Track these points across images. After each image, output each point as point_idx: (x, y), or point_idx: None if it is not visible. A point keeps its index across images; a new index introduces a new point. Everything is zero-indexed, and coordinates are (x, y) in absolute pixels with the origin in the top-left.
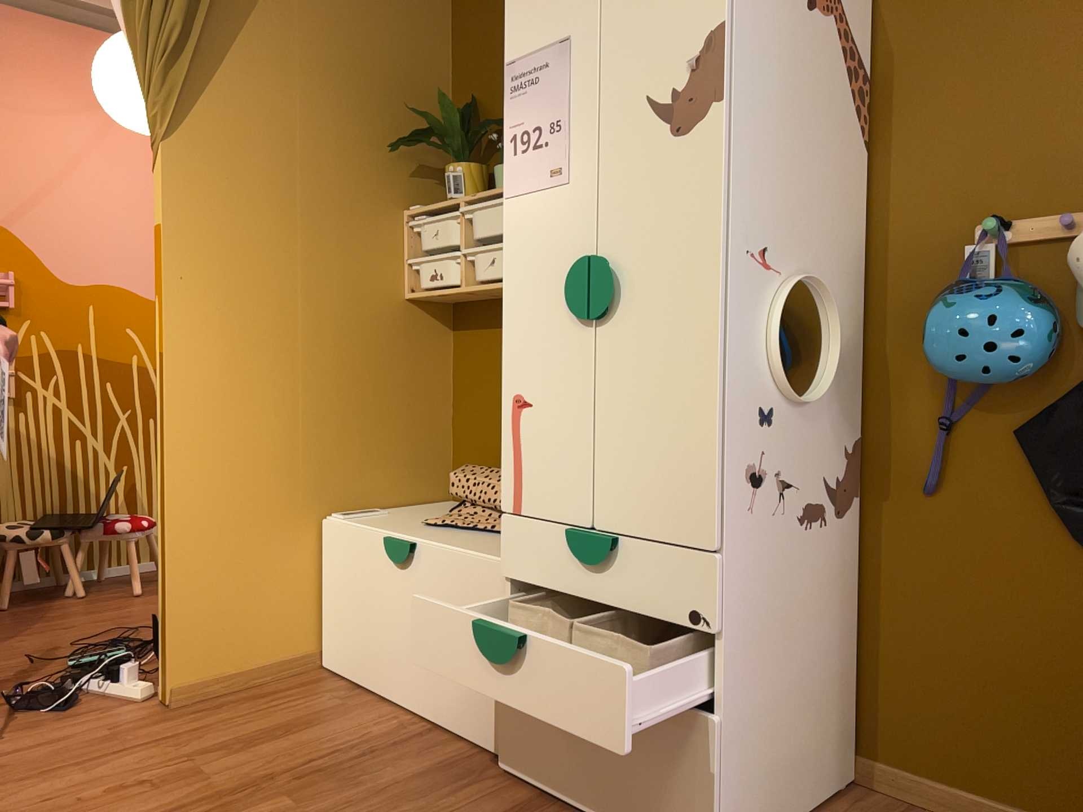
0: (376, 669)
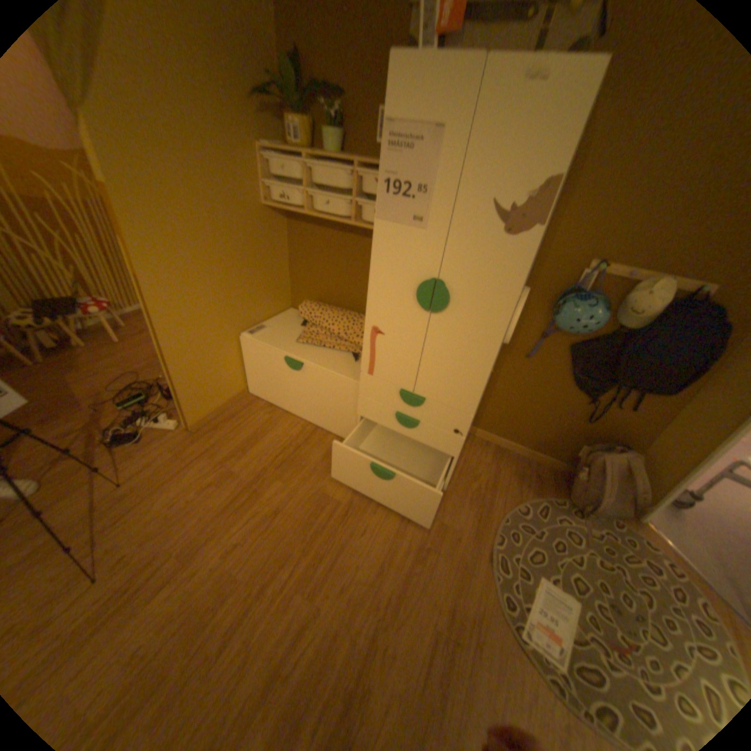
0: (282, 402)
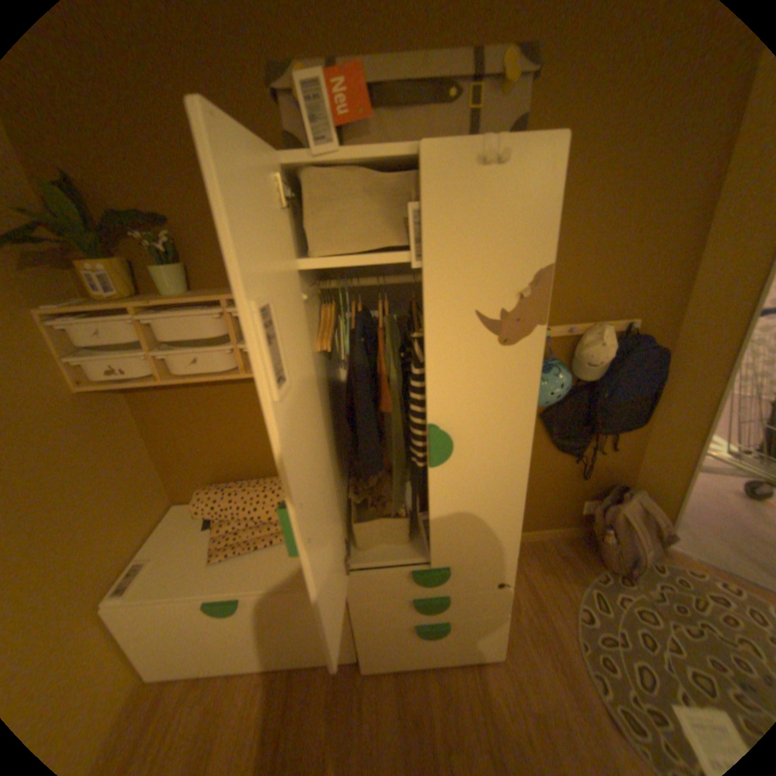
0: (216, 665)
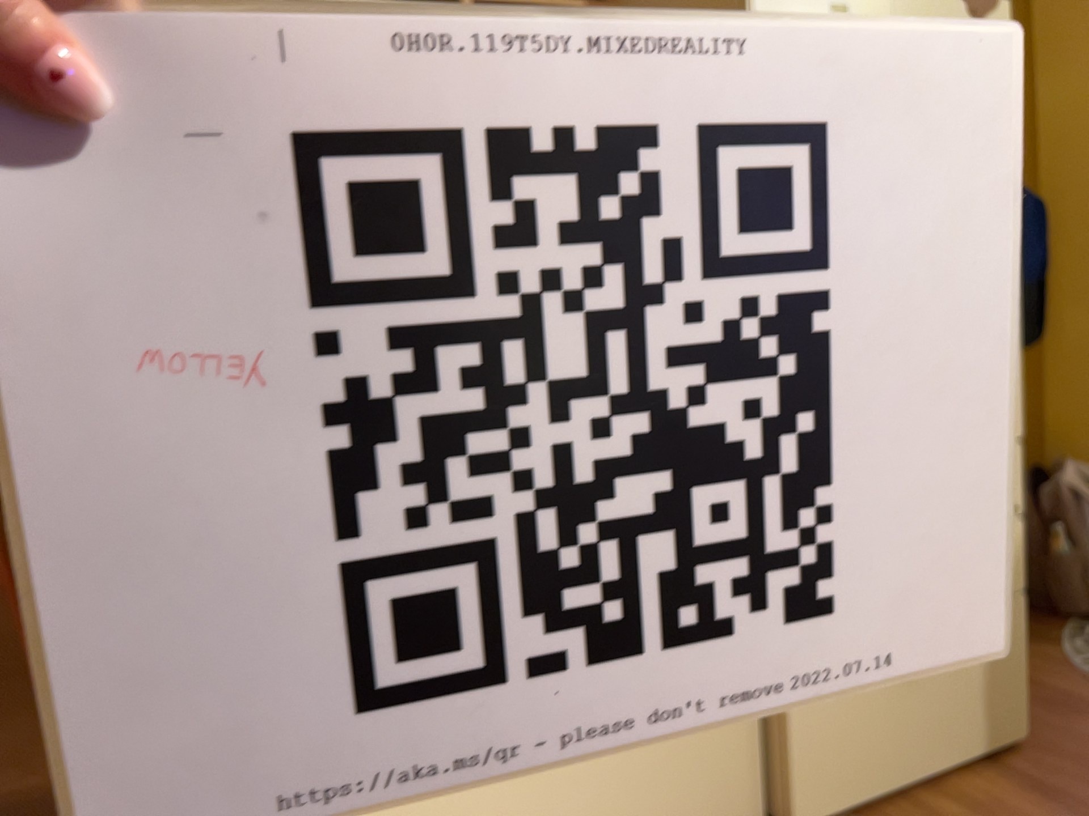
0: None
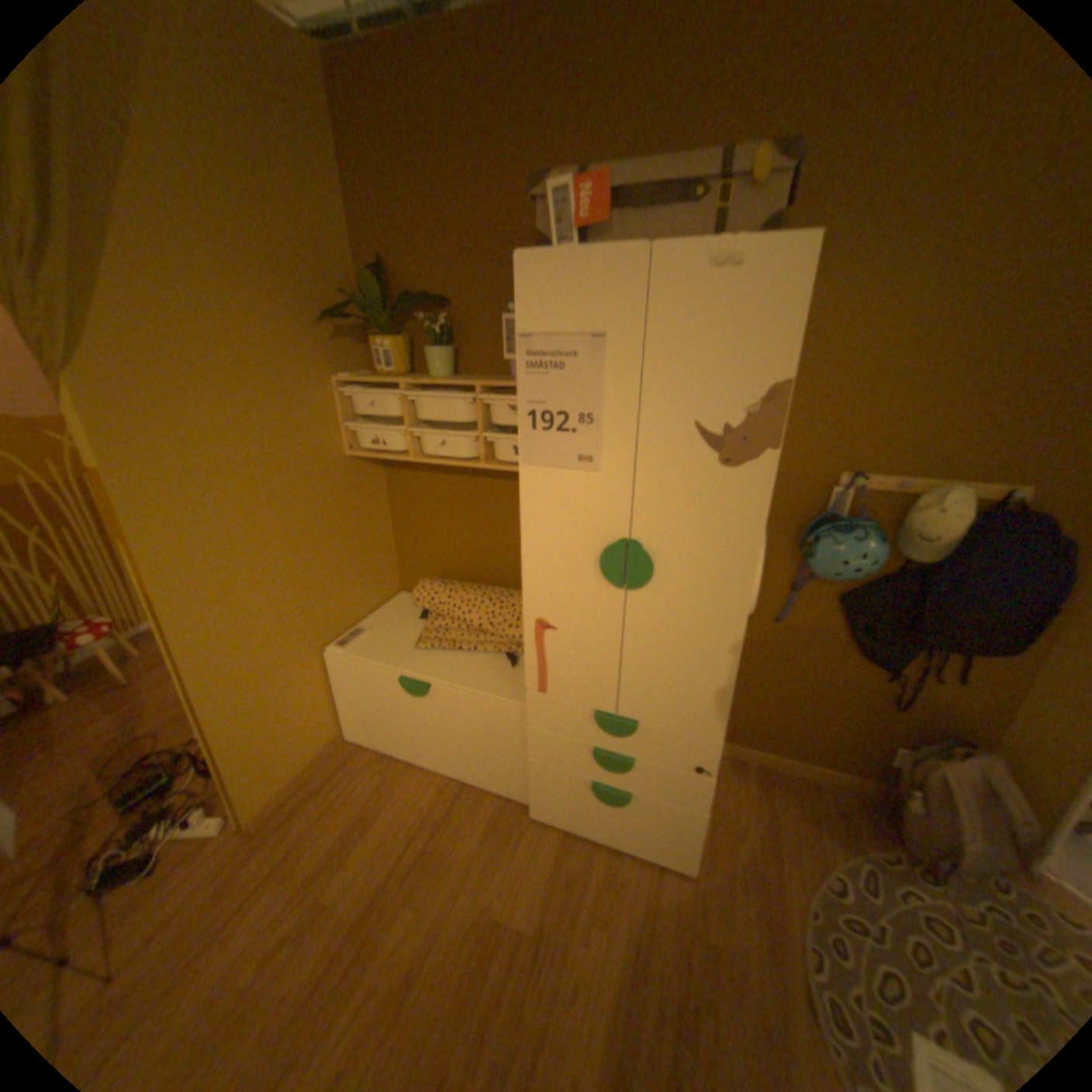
0: (401, 748)
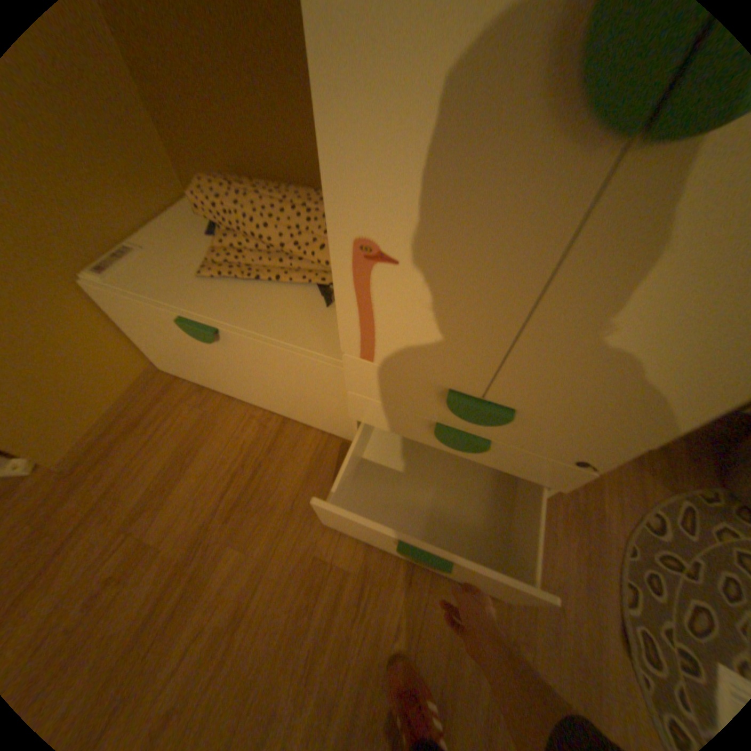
0: (216, 383)
